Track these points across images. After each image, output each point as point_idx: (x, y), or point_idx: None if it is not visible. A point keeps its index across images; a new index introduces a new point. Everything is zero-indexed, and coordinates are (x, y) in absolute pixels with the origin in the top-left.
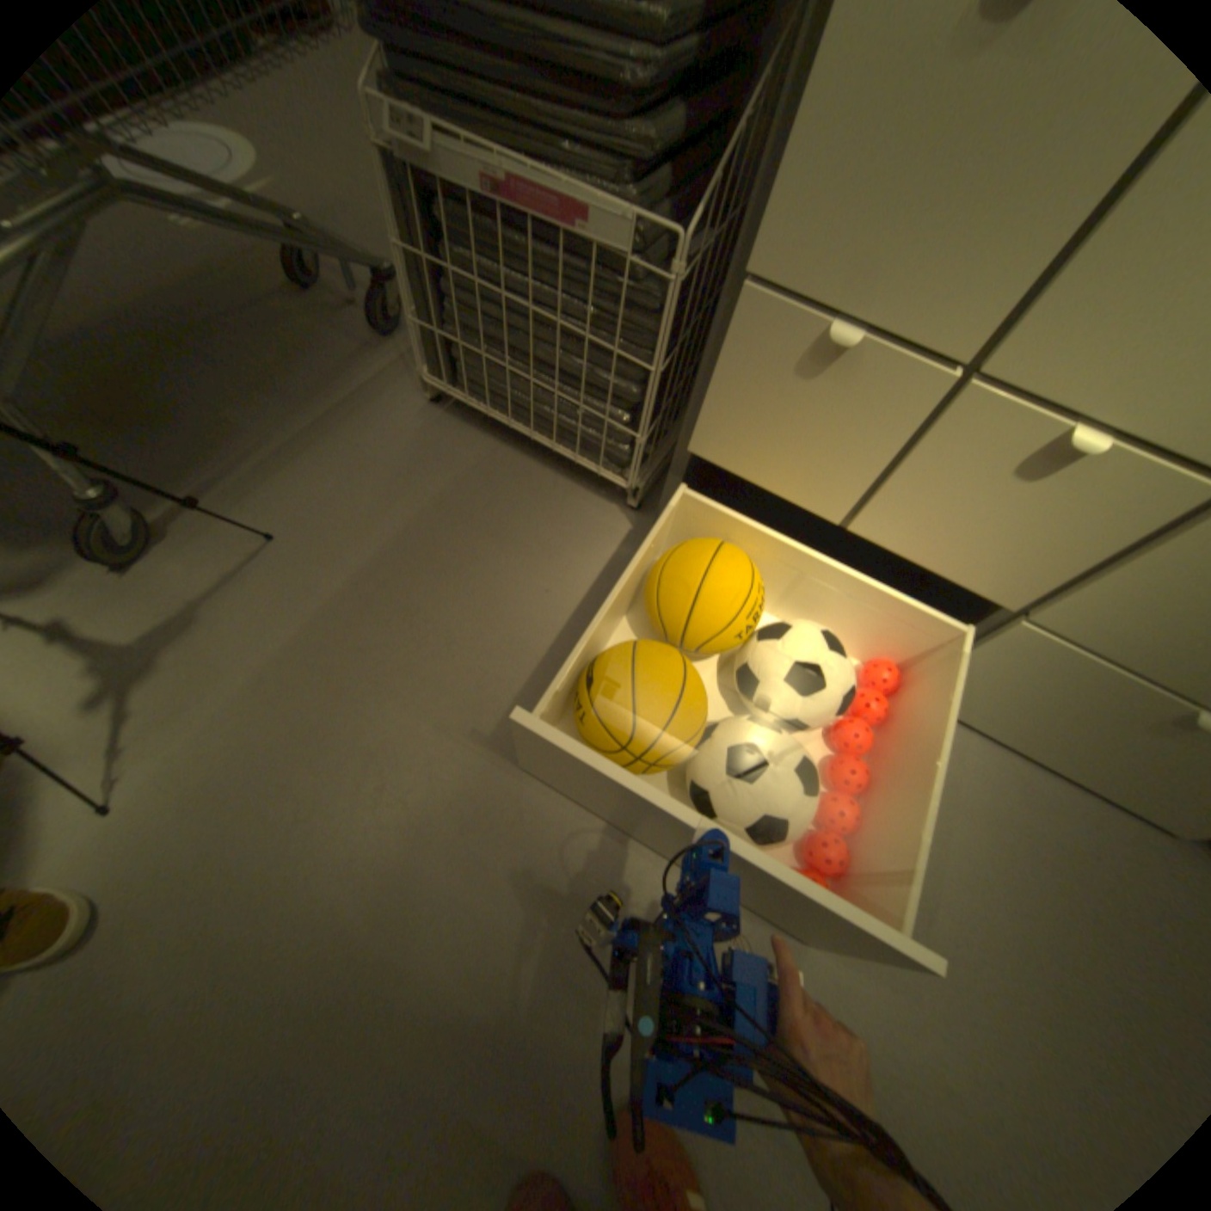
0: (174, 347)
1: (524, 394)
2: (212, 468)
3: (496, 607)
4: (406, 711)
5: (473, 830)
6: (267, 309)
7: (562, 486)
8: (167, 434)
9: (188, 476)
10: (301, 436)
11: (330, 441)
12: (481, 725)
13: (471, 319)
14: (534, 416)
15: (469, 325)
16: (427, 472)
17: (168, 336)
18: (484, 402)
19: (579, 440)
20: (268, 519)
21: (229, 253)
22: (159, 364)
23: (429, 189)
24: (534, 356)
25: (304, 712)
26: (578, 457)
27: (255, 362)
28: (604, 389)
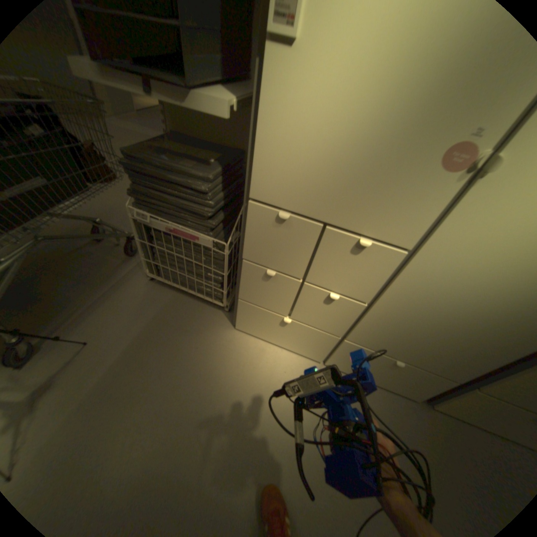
0: (46, 270)
1: (184, 279)
2: (61, 318)
3: (177, 357)
4: (143, 407)
5: (171, 452)
6: (84, 251)
7: (201, 306)
8: (42, 306)
9: (51, 323)
10: (99, 300)
11: (110, 300)
12: (173, 407)
13: (165, 259)
14: (188, 285)
15: (164, 260)
16: (149, 307)
17: (43, 266)
18: (170, 281)
19: (205, 292)
20: (85, 336)
21: (69, 231)
22: (39, 278)
23: (149, 226)
24: (187, 269)
25: (100, 415)
26: (205, 297)
27: (80, 273)
28: (211, 278)
